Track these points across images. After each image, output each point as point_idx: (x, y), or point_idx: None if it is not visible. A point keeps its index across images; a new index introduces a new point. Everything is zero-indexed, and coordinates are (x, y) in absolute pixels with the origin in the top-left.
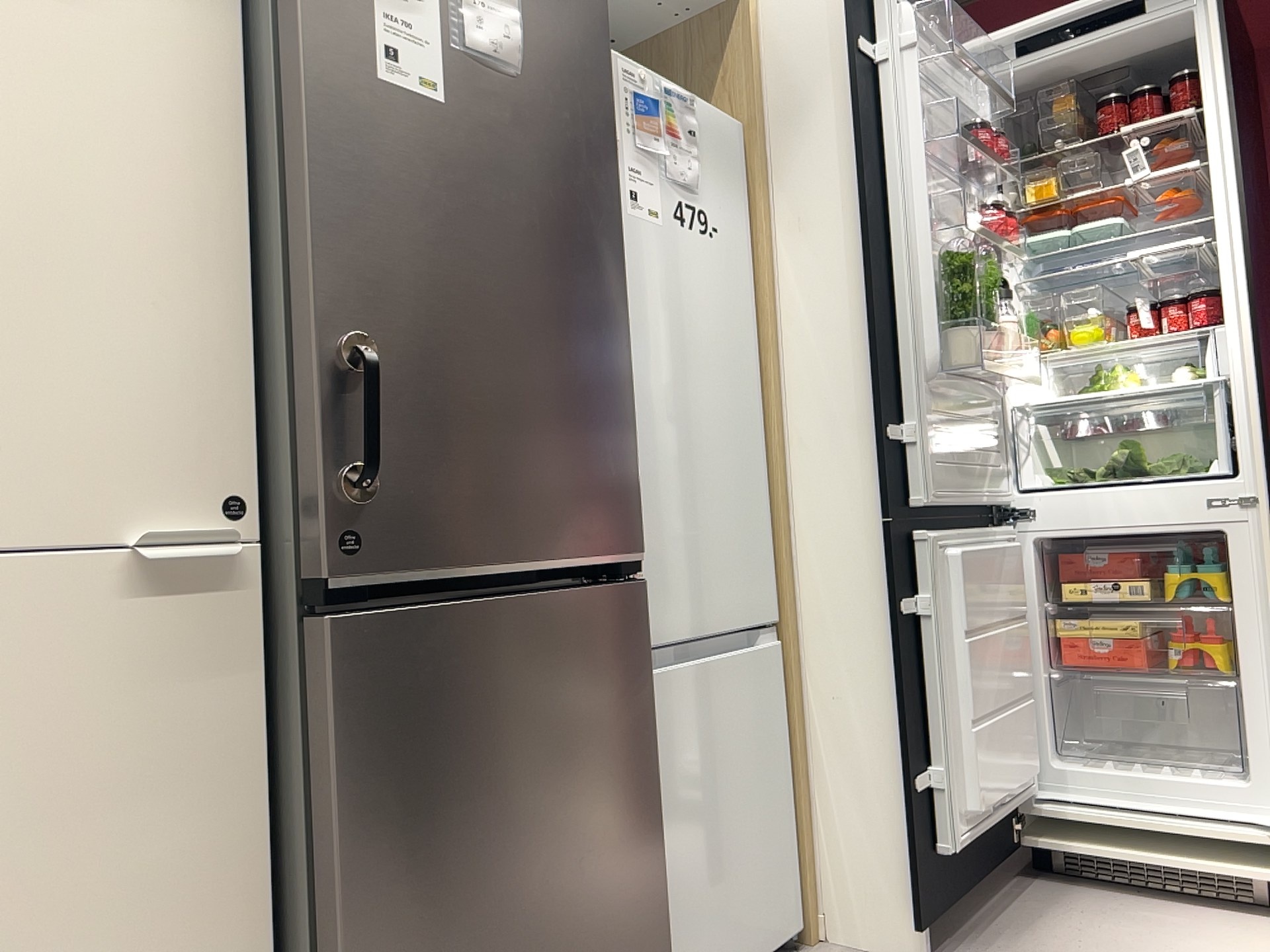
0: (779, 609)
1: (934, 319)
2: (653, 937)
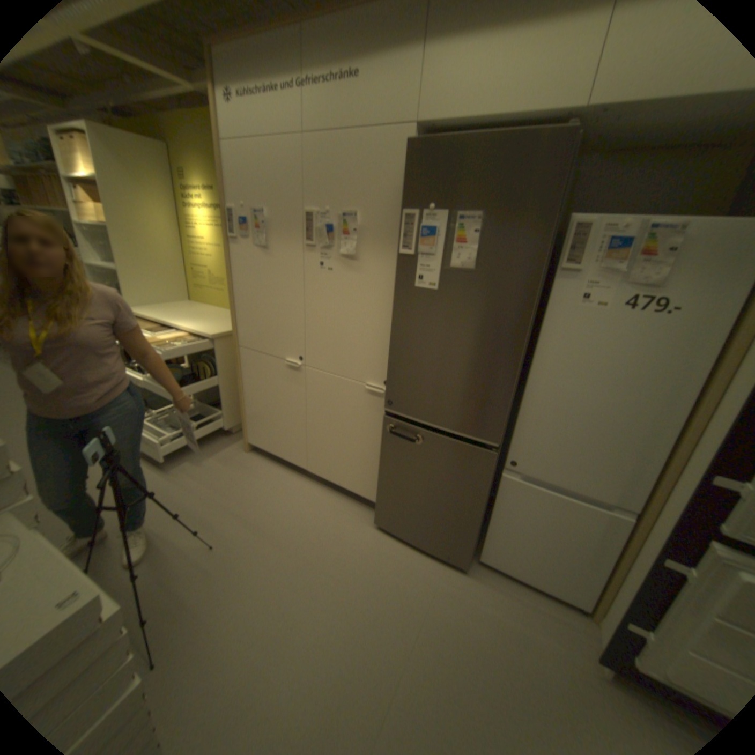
0: (647, 509)
1: None
2: (471, 539)
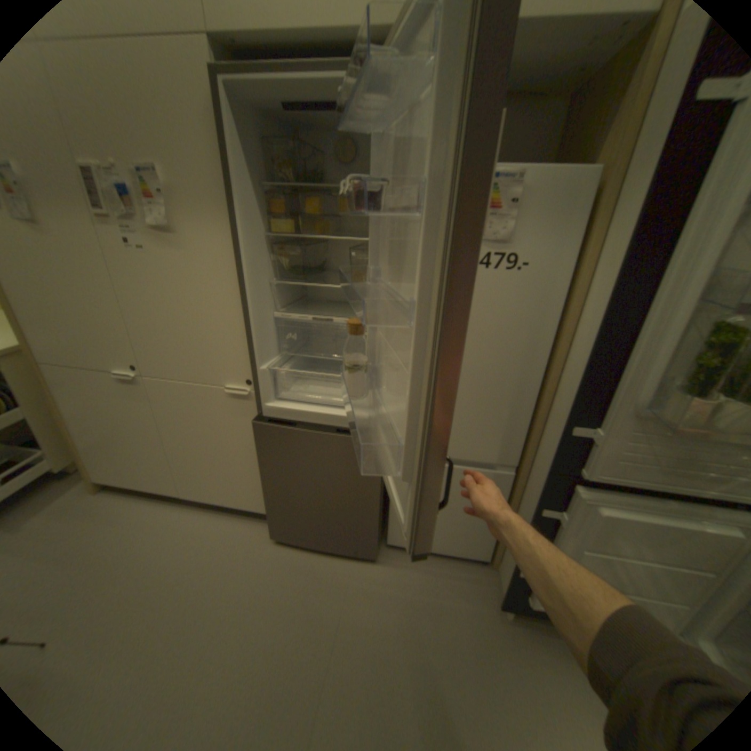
0: (522, 459)
1: (672, 371)
2: (372, 528)
